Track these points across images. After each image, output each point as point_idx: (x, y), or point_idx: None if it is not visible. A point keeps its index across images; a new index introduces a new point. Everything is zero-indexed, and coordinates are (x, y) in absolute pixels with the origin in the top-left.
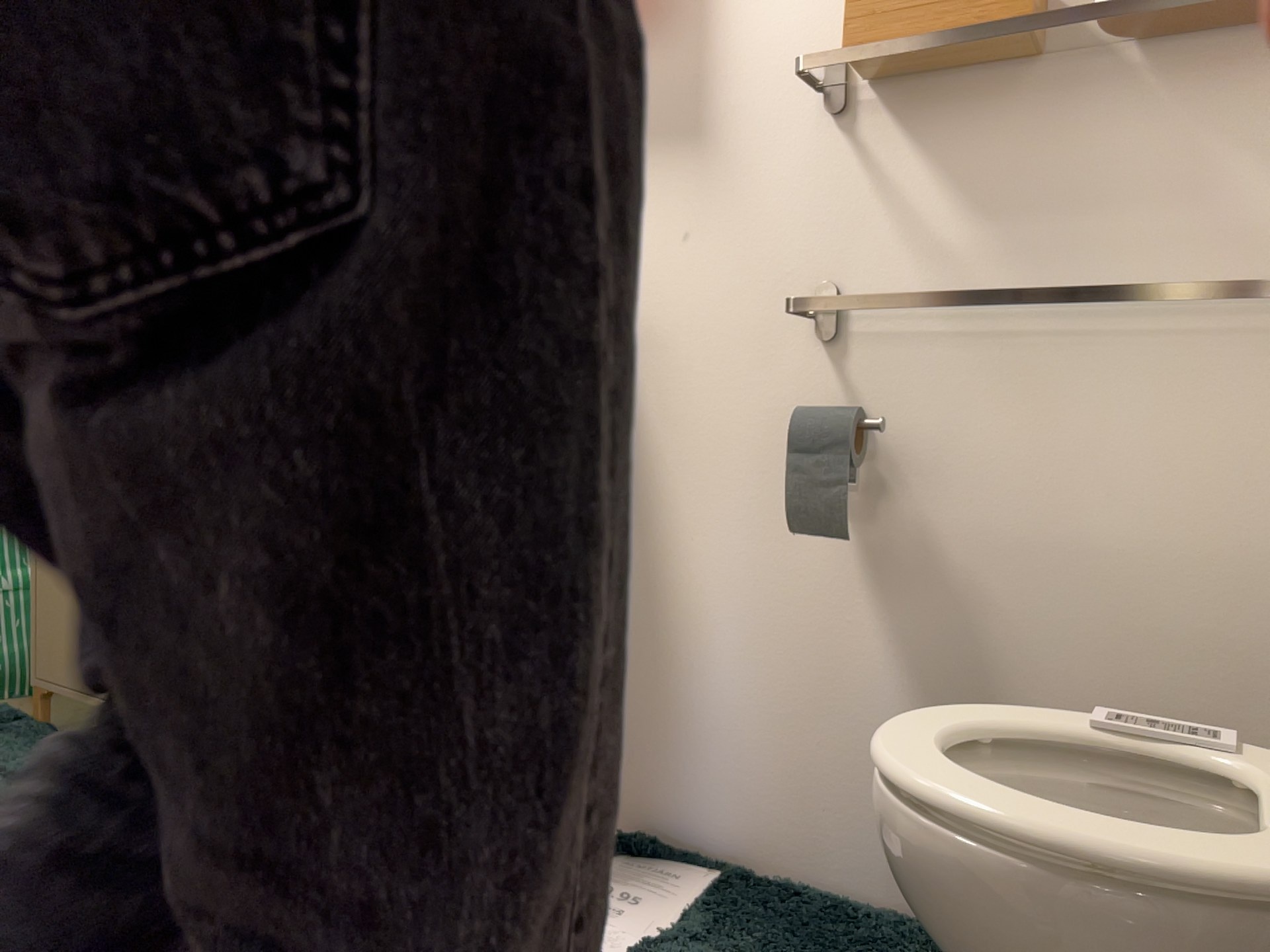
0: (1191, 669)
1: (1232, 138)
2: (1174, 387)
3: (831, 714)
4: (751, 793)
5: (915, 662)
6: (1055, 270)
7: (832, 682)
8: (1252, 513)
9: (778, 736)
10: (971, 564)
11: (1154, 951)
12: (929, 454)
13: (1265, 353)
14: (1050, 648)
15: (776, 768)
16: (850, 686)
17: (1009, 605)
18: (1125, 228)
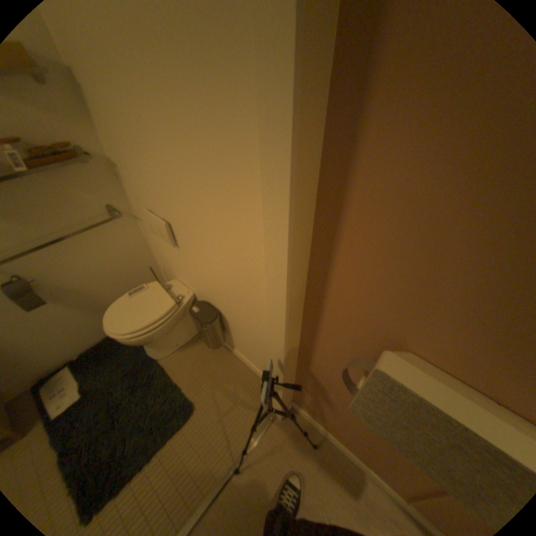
0: (122, 275)
1: (67, 187)
2: (89, 237)
3: (62, 328)
4: (55, 353)
5: (74, 307)
6: (44, 226)
7: (57, 324)
8: (116, 249)
9: (52, 341)
10: (71, 286)
11: (166, 327)
12: (43, 274)
13: (102, 225)
14: (98, 287)
15: (57, 345)
16: (62, 321)
17: (85, 287)
18: (56, 212)
